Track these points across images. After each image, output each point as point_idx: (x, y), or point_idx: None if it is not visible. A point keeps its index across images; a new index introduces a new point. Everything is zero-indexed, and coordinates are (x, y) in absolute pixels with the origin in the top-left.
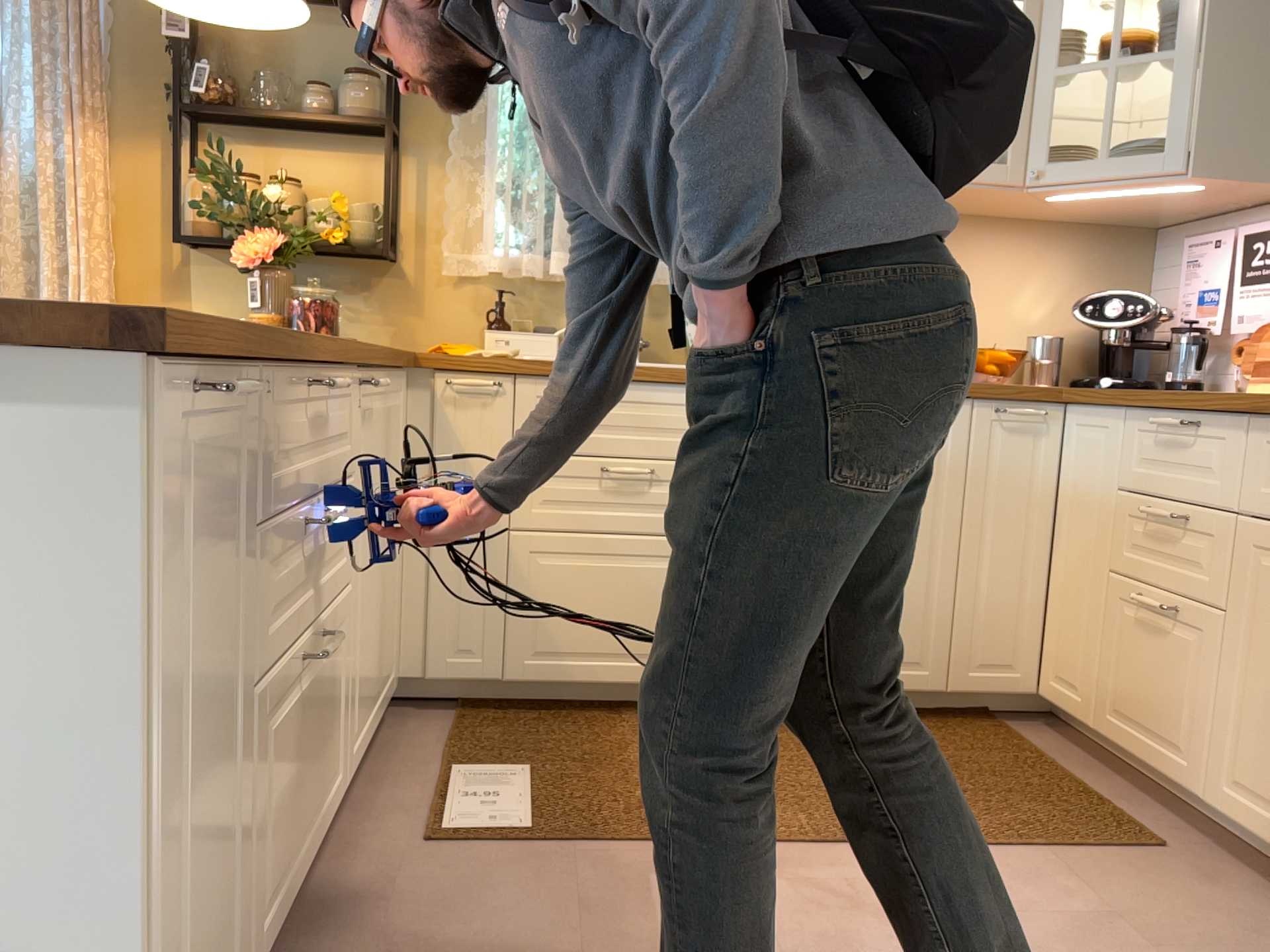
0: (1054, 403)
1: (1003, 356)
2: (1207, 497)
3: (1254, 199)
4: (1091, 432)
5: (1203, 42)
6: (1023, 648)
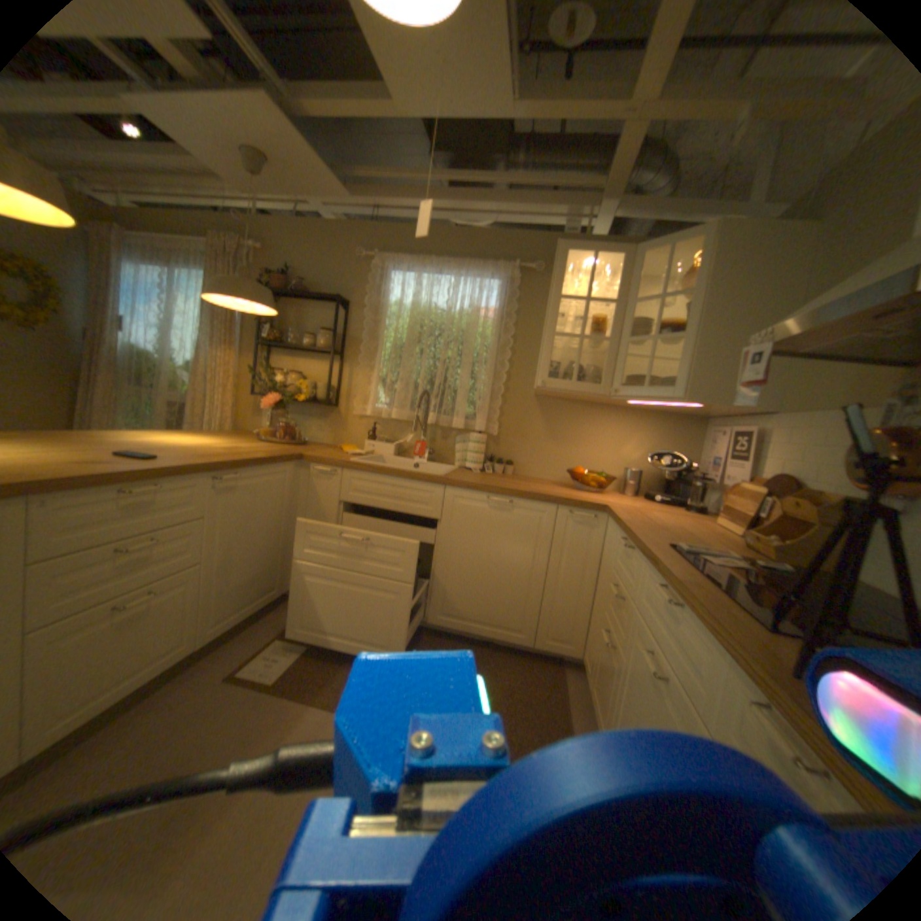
0: (601, 513)
1: (599, 480)
2: (630, 591)
3: (743, 413)
4: (612, 533)
5: (702, 329)
6: (576, 636)
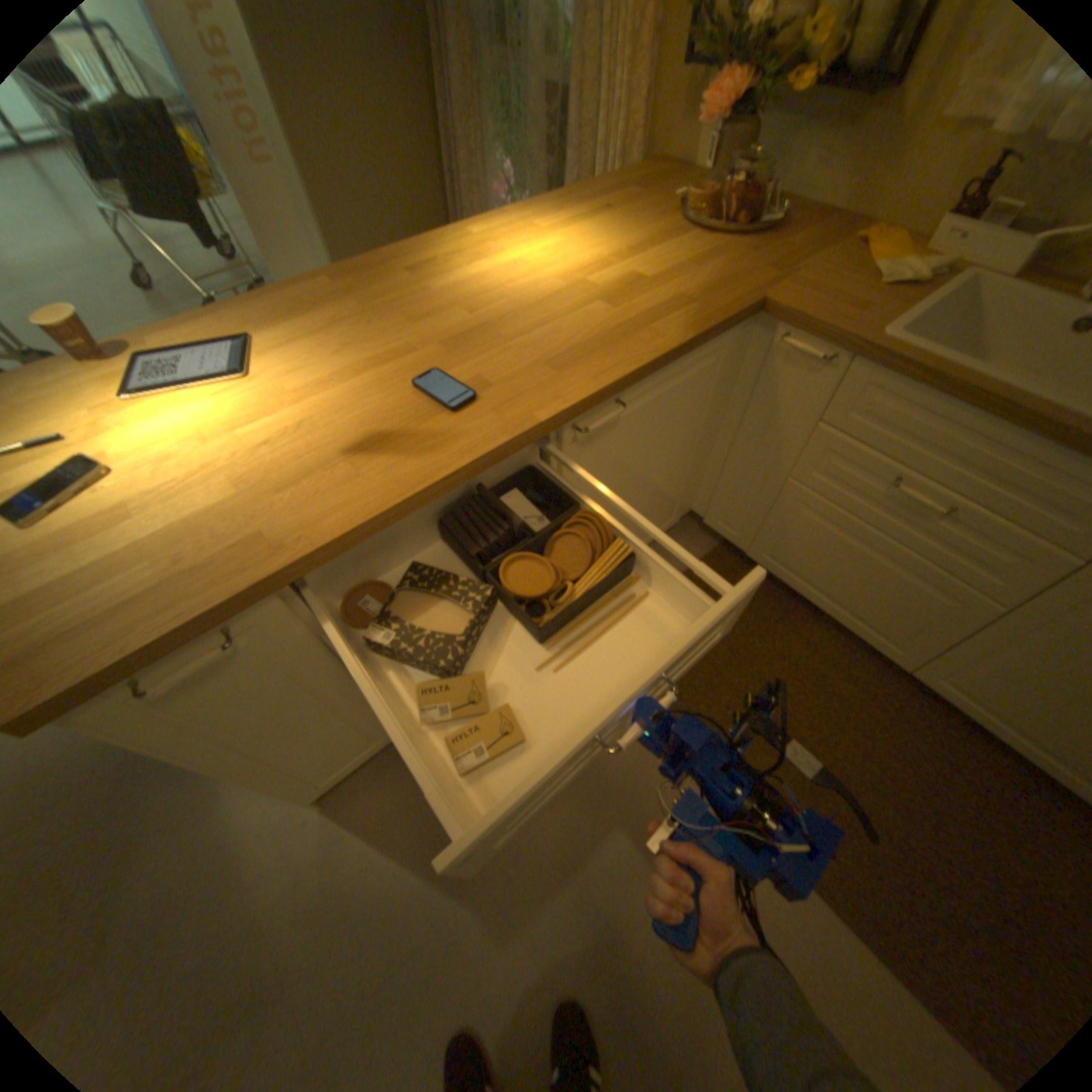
0: None
1: None
2: None
3: None
4: None
5: None
6: None
